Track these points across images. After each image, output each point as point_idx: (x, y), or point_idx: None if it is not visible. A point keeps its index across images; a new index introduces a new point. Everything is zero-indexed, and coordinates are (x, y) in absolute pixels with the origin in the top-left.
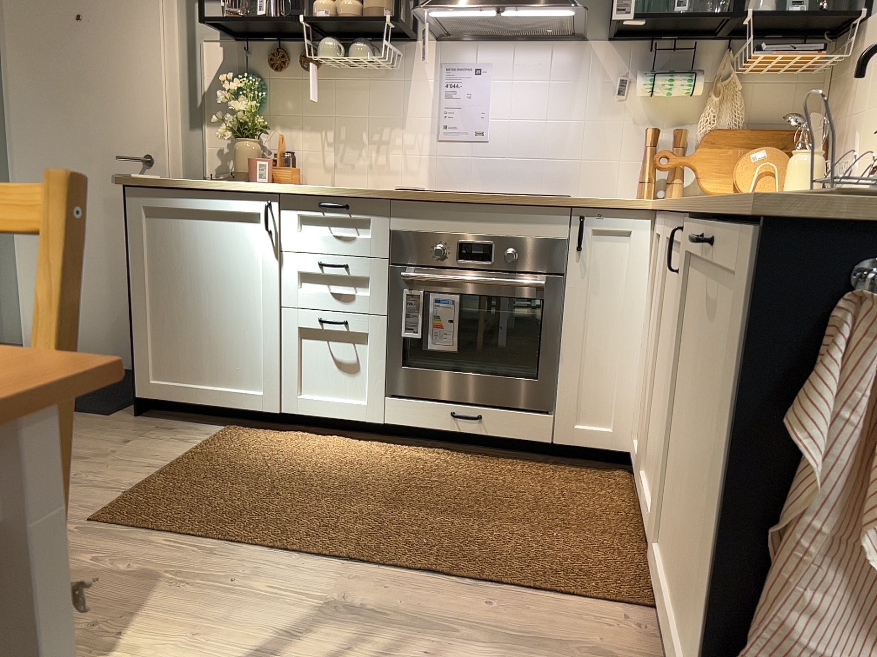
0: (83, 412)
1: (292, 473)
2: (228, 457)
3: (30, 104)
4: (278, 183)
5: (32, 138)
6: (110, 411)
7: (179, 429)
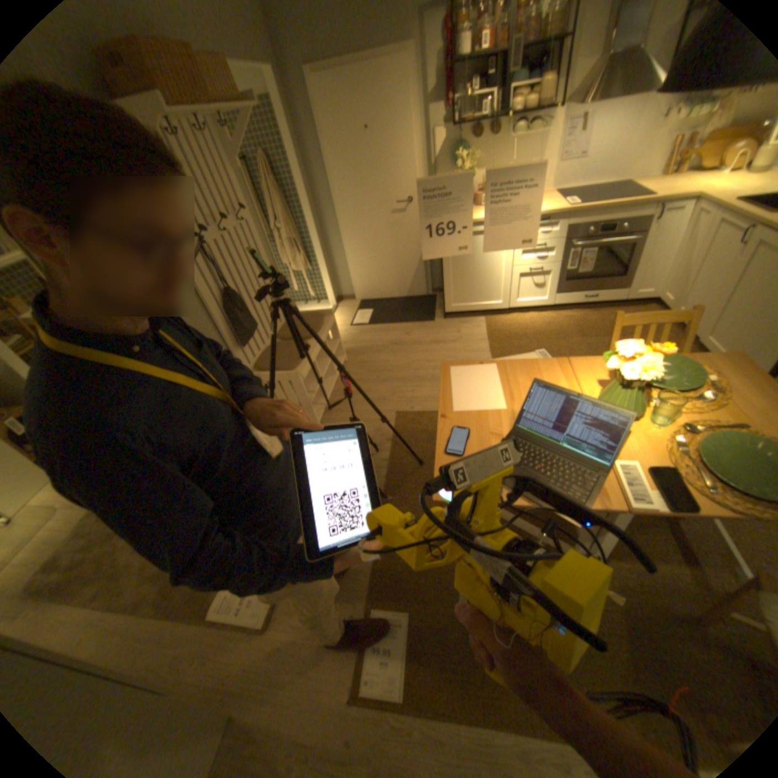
0: (423, 322)
1: (535, 331)
2: (505, 330)
3: (345, 182)
4: (482, 201)
5: (349, 199)
6: (433, 320)
7: (471, 322)
